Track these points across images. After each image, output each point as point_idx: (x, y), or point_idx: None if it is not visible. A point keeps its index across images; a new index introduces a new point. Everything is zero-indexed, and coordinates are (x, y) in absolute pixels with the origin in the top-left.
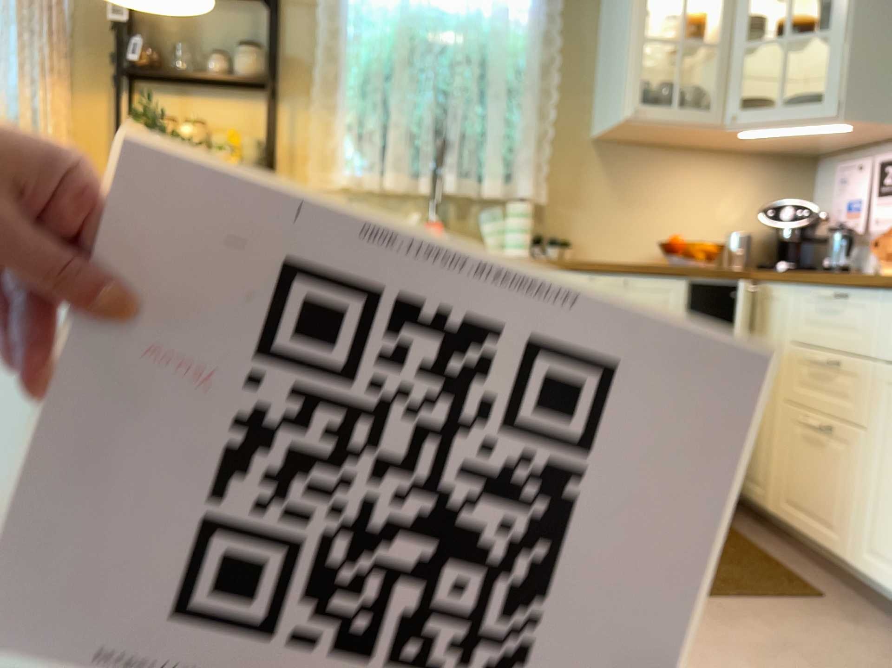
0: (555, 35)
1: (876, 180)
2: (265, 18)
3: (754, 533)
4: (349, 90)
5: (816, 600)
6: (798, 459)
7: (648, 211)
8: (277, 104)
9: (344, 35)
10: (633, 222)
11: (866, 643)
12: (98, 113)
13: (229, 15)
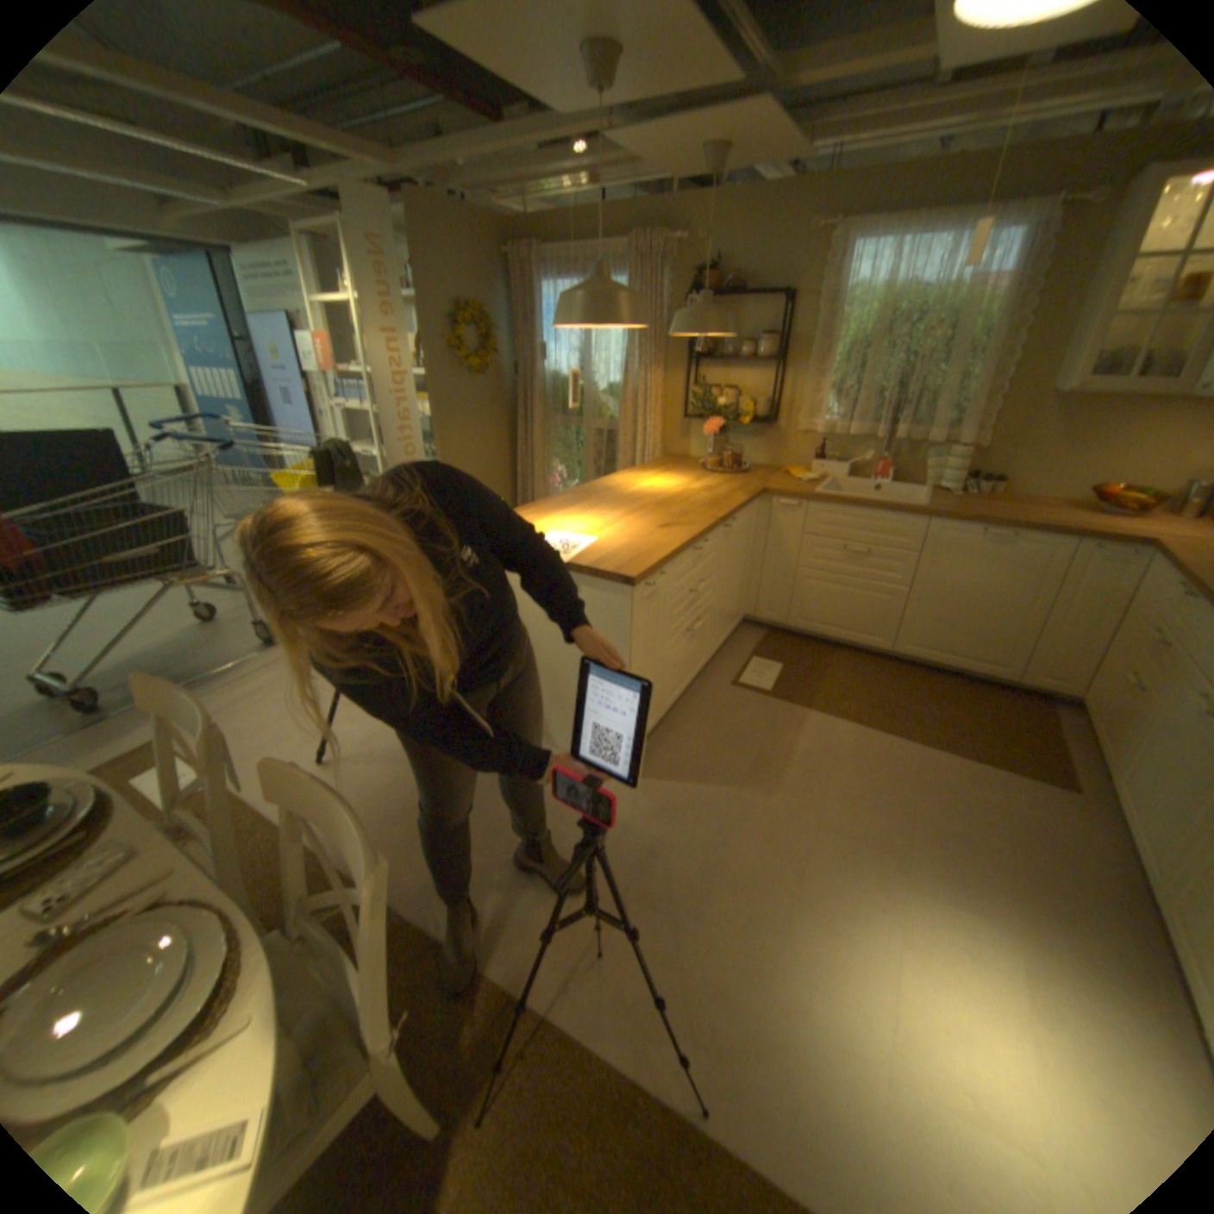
0: (1030, 298)
1: None
2: (782, 307)
3: (1077, 734)
4: (833, 363)
5: (1070, 792)
6: (1119, 698)
7: (1099, 454)
8: (783, 371)
9: (837, 316)
10: (1078, 463)
11: (1077, 826)
12: (676, 381)
13: (758, 308)
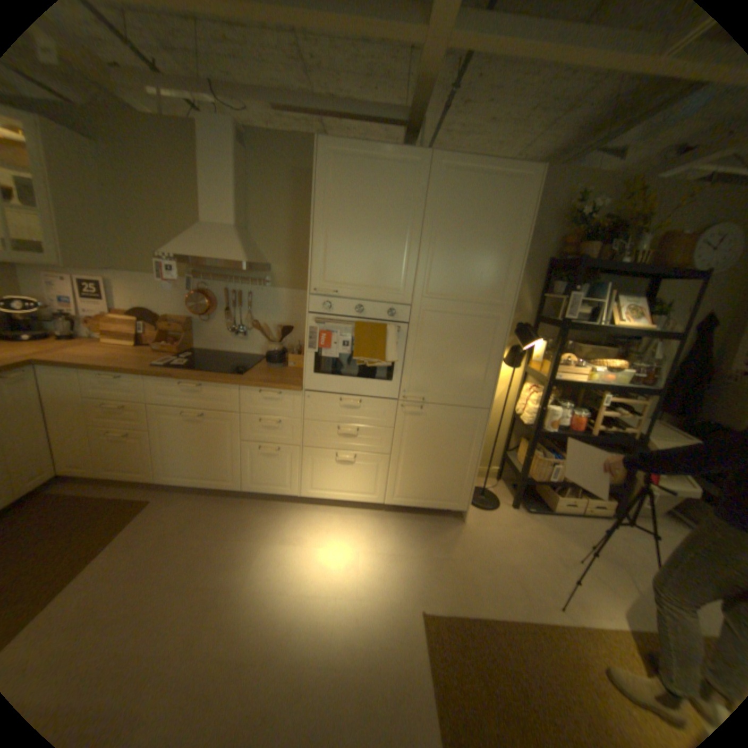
0: None
1: (69, 287)
2: None
3: (83, 492)
4: None
5: (146, 506)
6: (105, 452)
7: None
8: None
9: None
10: None
11: (176, 509)
12: None
13: None
